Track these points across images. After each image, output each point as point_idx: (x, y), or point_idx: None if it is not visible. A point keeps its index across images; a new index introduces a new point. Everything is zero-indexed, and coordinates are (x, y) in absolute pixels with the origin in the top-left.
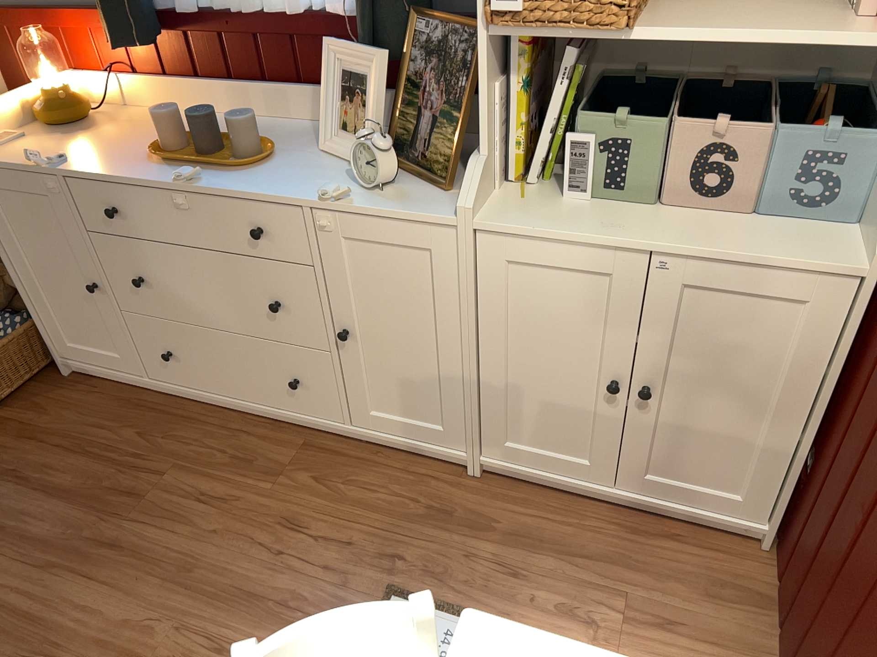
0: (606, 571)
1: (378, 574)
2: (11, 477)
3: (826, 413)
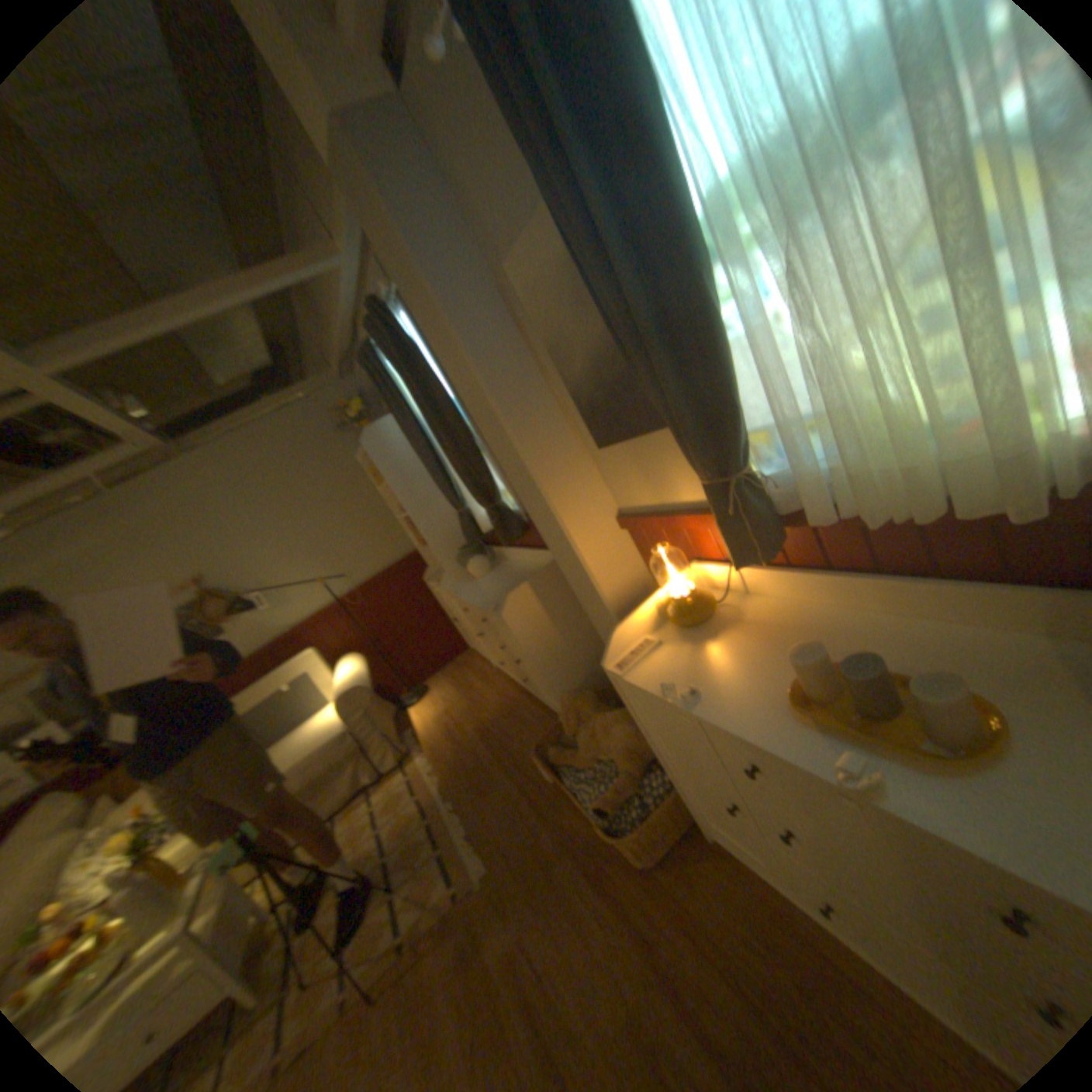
0: None
1: None
2: (662, 994)
3: None
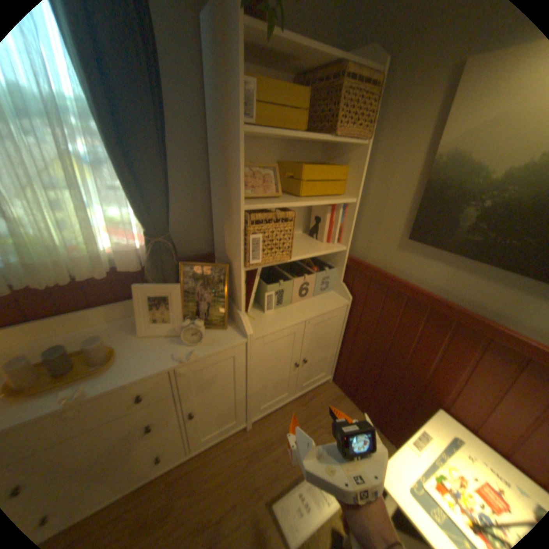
0: (312, 426)
1: (258, 509)
2: None
3: (344, 340)
